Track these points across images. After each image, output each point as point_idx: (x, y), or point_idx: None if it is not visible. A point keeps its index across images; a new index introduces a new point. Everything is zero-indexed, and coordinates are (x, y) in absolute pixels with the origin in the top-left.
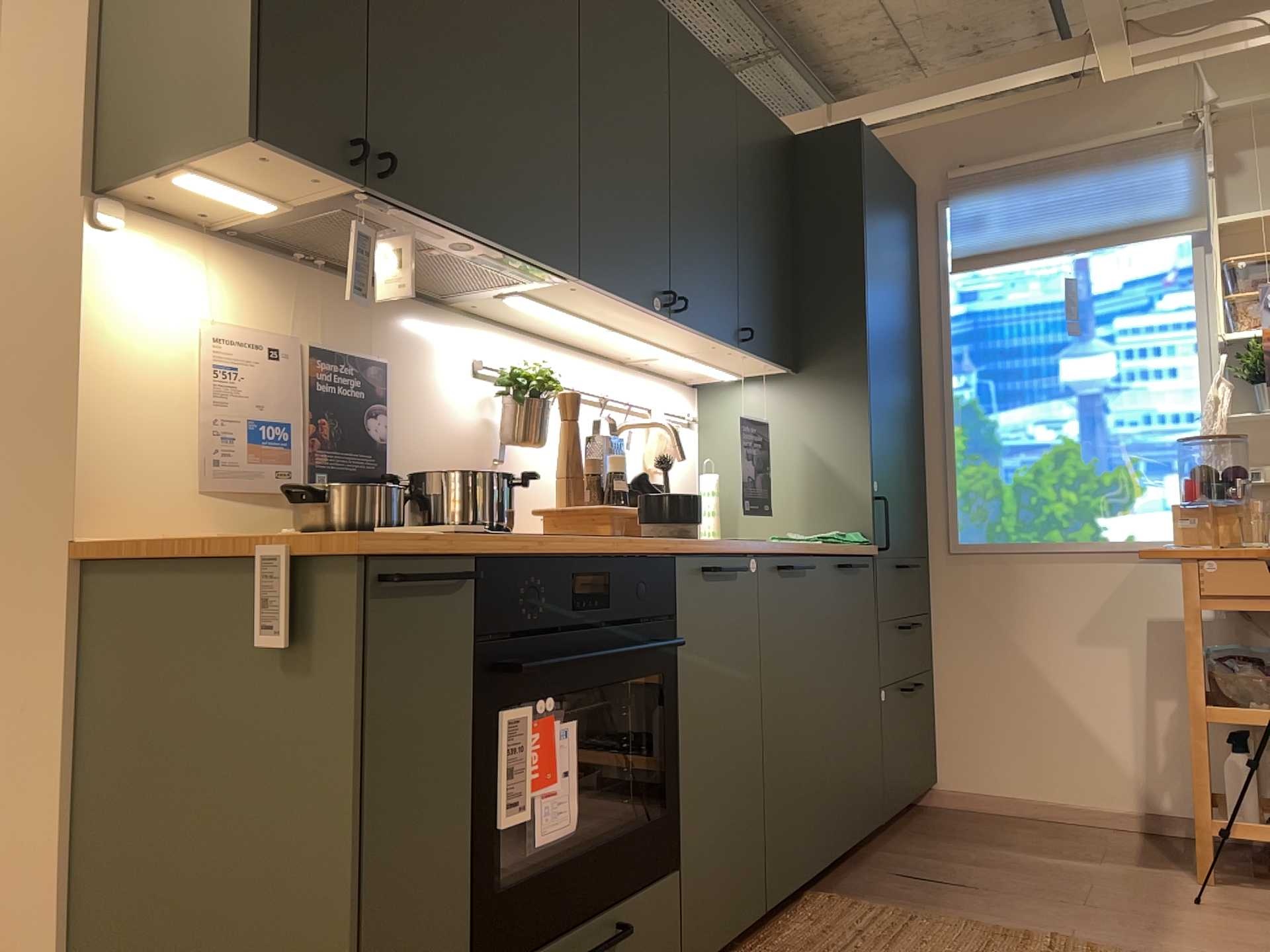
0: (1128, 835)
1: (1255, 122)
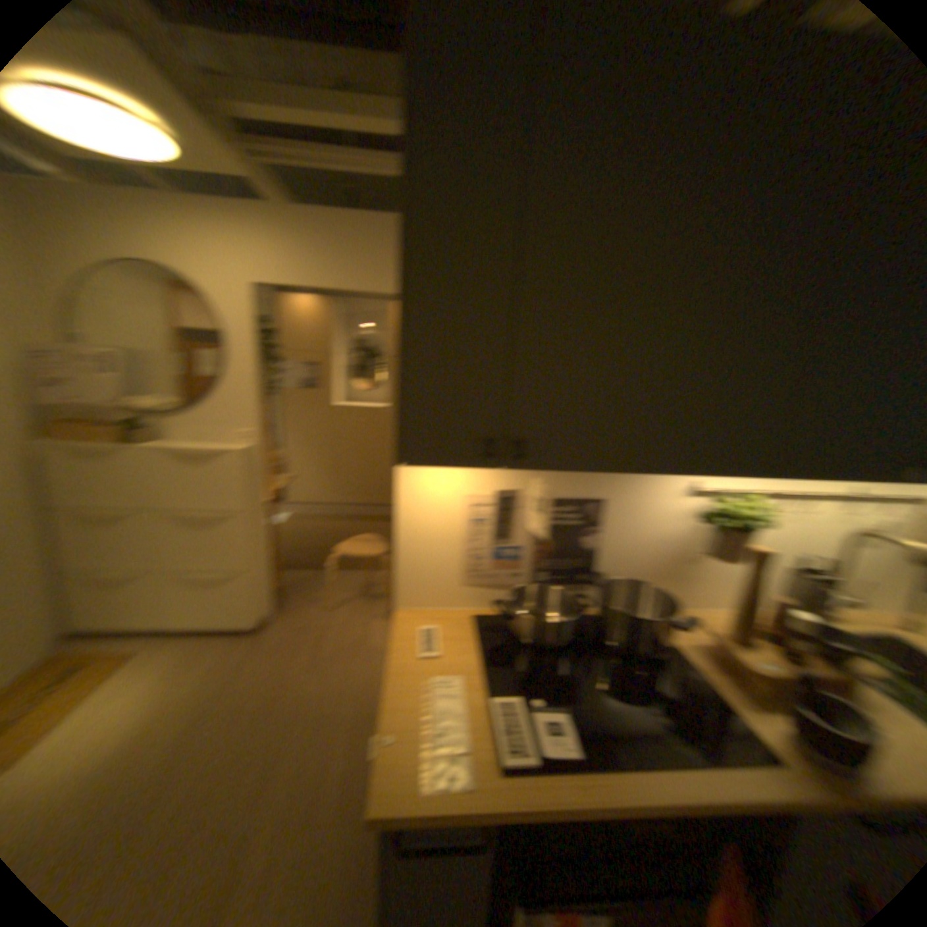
0: None
1: None
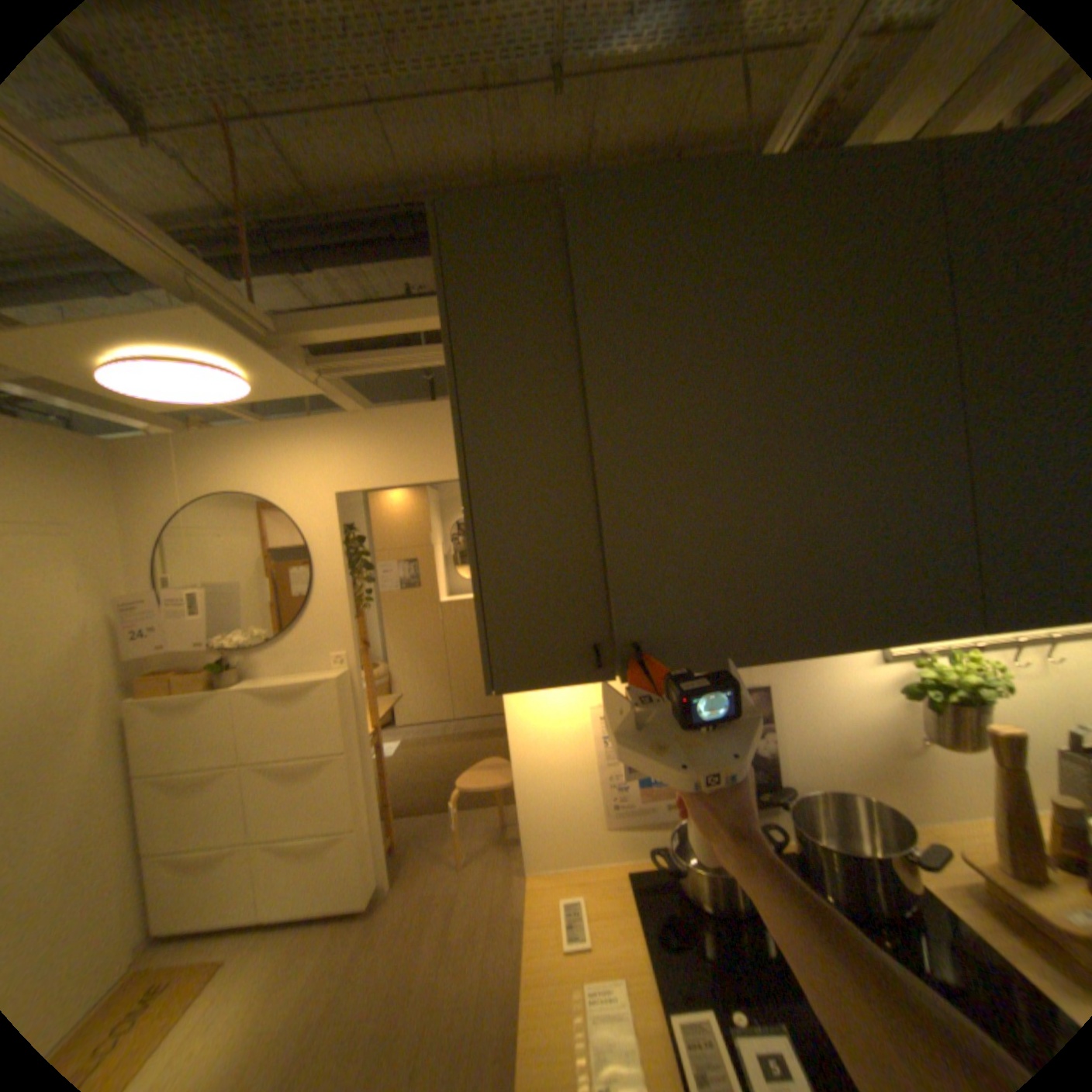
0: None
1: None
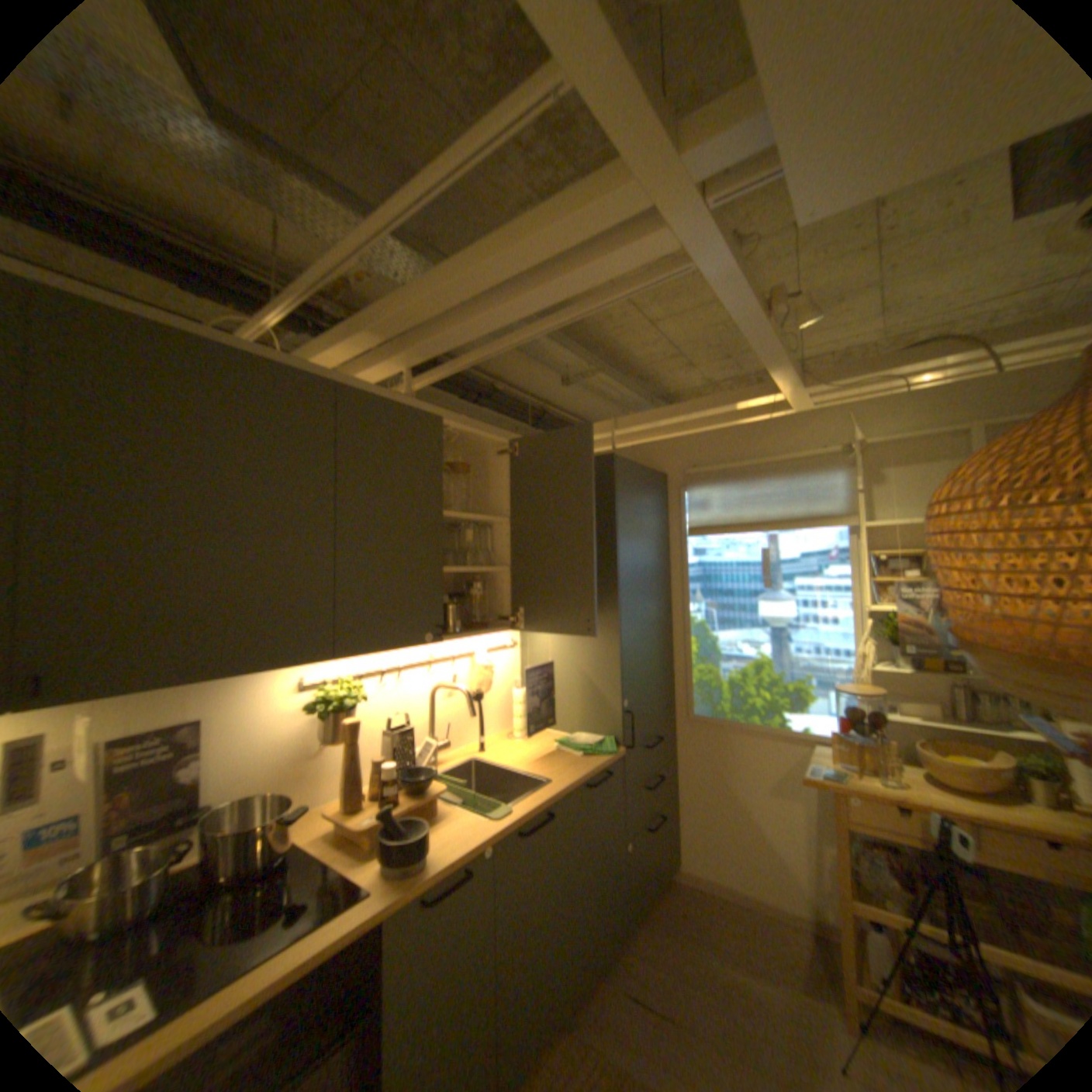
0: (803, 941)
1: (897, 448)
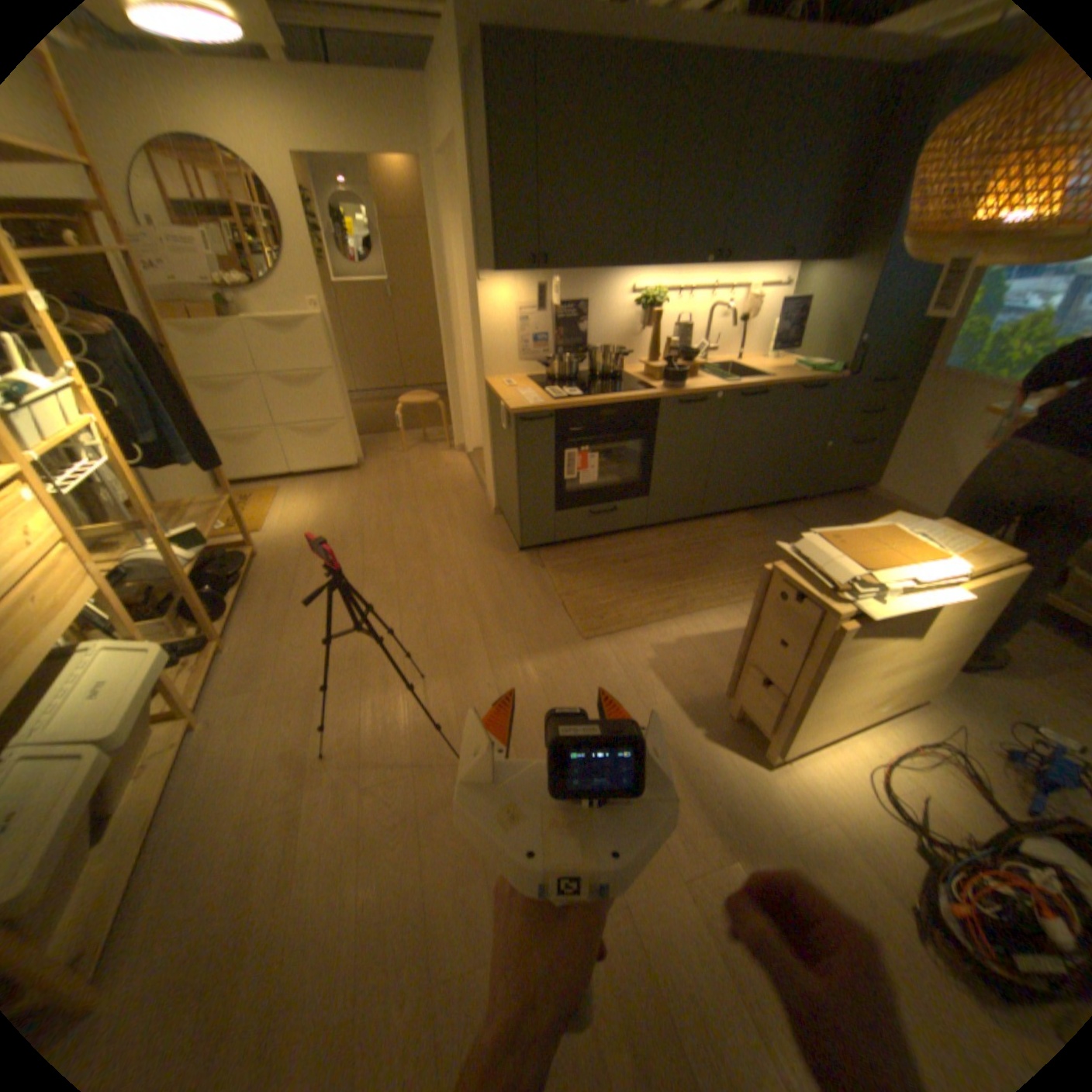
0: None
1: None
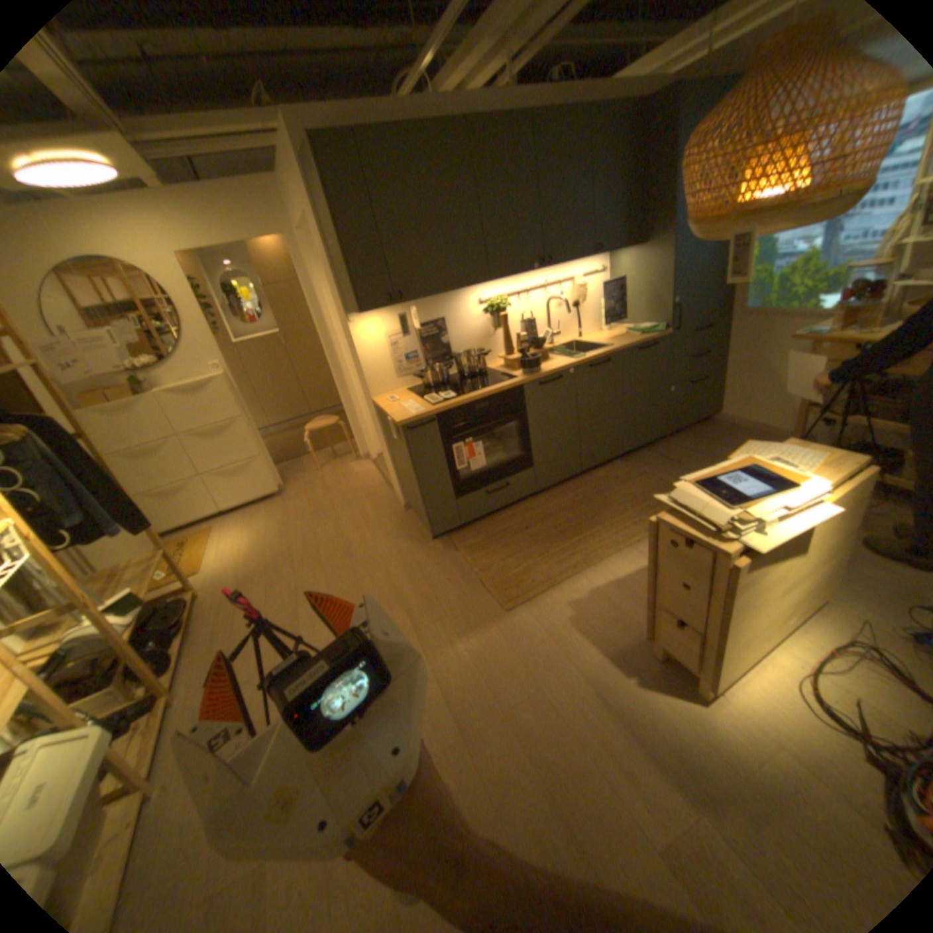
0: None
1: None
